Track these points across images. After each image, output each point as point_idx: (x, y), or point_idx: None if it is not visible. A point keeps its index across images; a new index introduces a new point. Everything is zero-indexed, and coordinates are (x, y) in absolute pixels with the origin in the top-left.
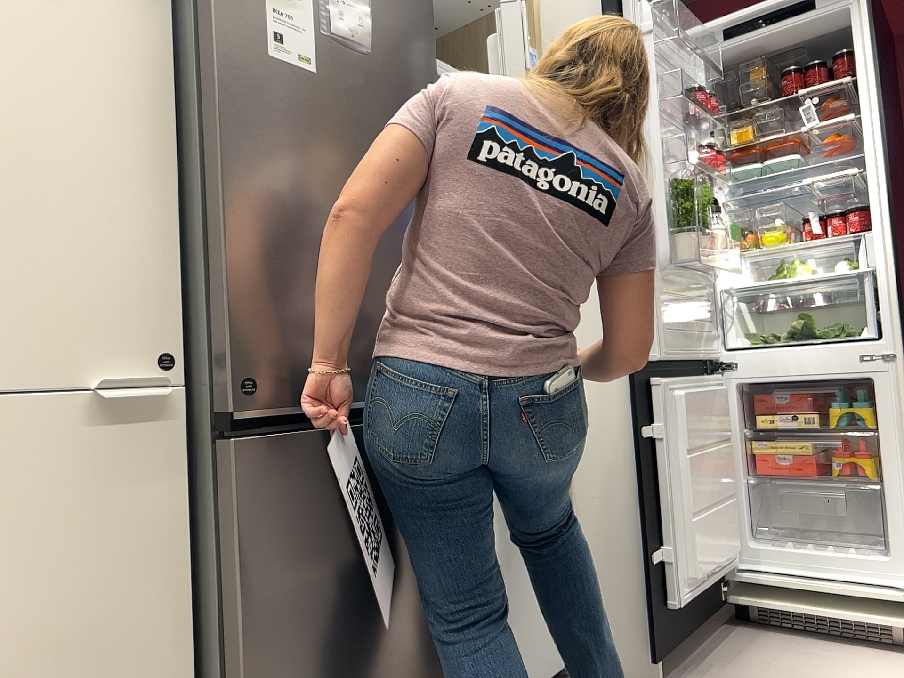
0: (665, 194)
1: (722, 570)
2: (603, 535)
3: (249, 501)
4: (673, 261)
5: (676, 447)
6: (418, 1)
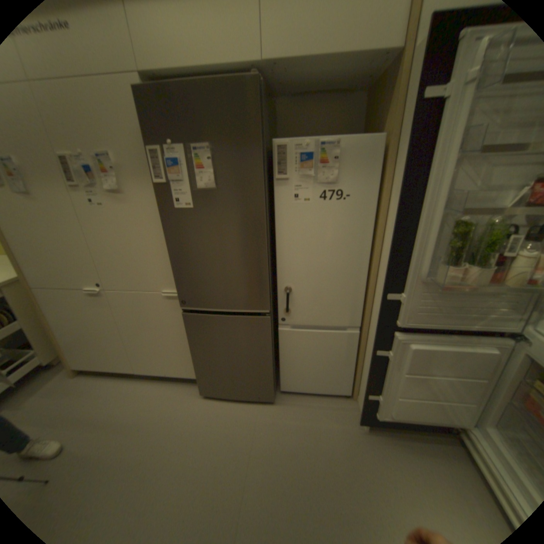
0: (447, 229)
1: (439, 424)
2: (367, 371)
3: (188, 325)
4: (435, 277)
5: (401, 367)
6: (249, 145)
